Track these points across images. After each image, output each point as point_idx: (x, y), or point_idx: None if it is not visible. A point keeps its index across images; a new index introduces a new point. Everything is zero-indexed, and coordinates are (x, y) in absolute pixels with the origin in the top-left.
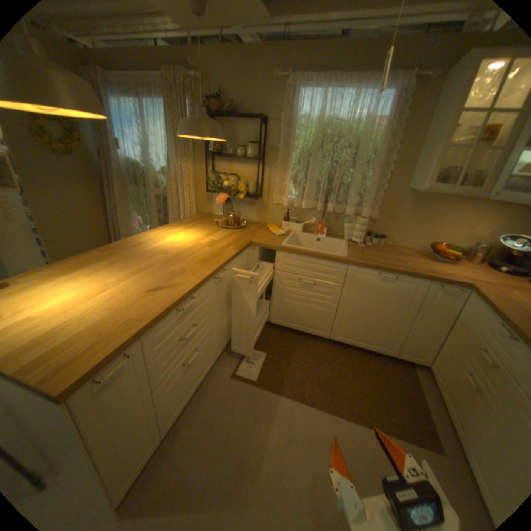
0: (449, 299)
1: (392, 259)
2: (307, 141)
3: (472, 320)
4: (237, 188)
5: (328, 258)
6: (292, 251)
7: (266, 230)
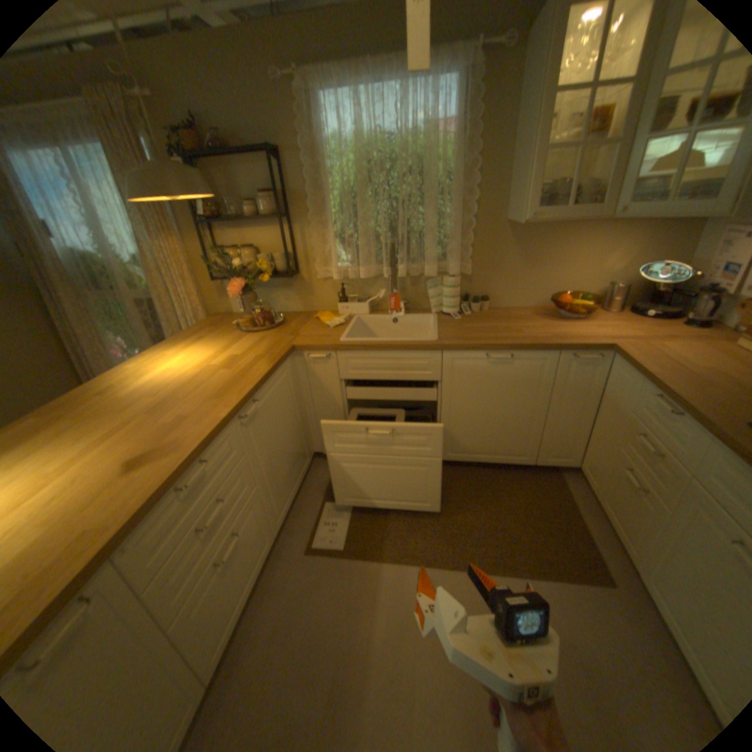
0: (587, 370)
1: (501, 328)
2: (346, 175)
3: (621, 393)
4: (255, 266)
5: (410, 347)
6: (356, 347)
7: (316, 321)
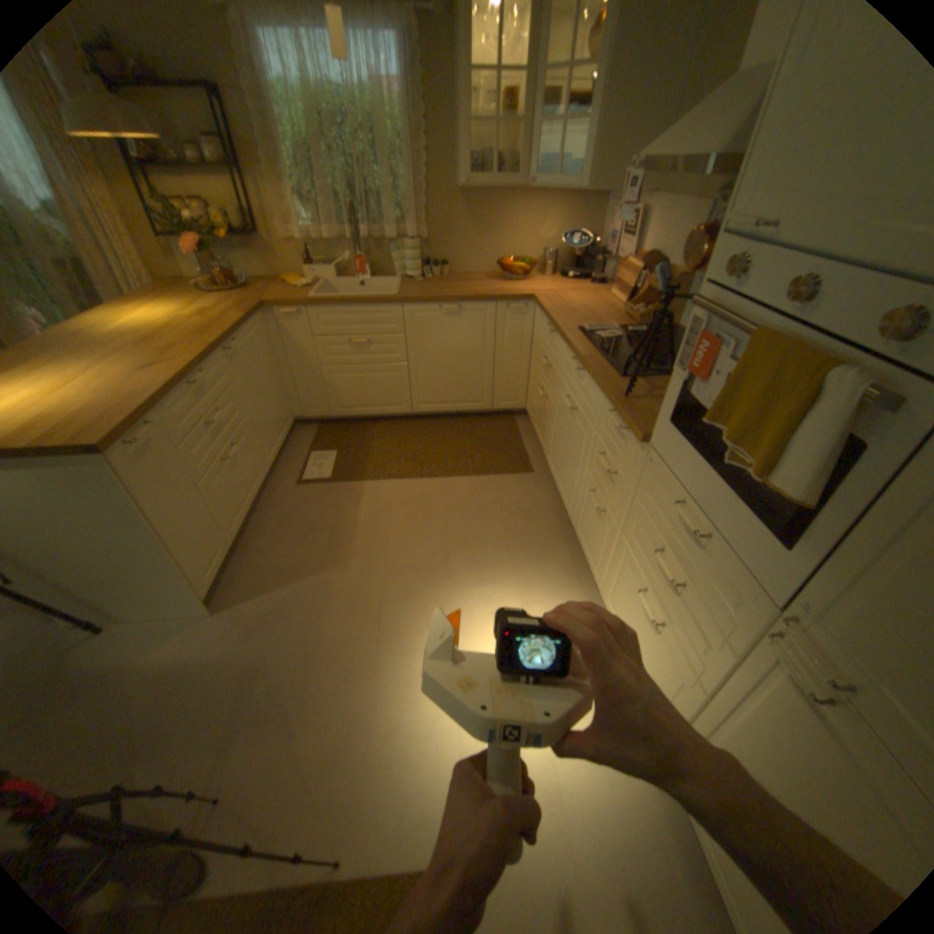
0: (517, 320)
1: (453, 287)
2: (296, 126)
3: (537, 334)
4: (208, 221)
5: (373, 301)
6: (324, 302)
7: (281, 284)
